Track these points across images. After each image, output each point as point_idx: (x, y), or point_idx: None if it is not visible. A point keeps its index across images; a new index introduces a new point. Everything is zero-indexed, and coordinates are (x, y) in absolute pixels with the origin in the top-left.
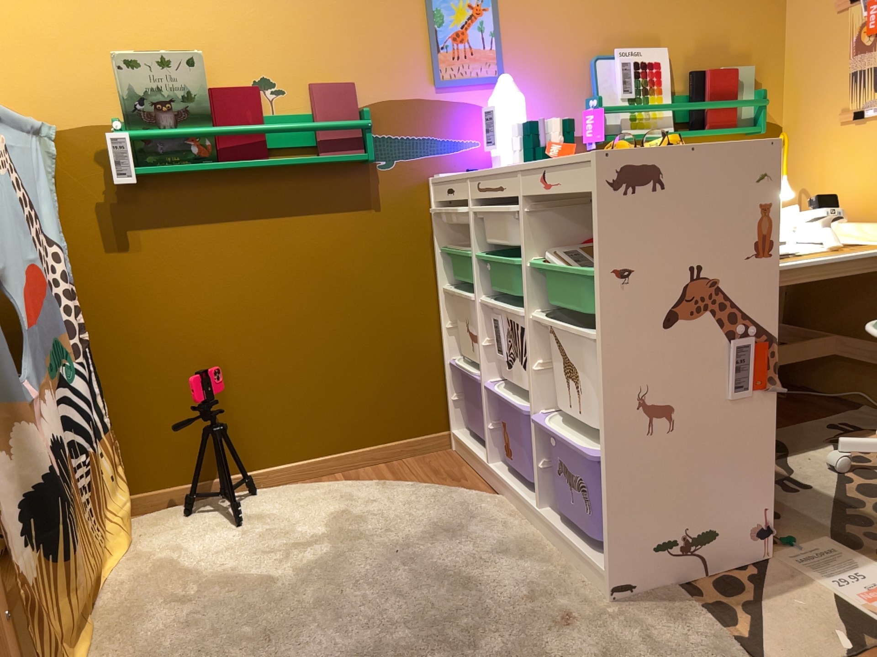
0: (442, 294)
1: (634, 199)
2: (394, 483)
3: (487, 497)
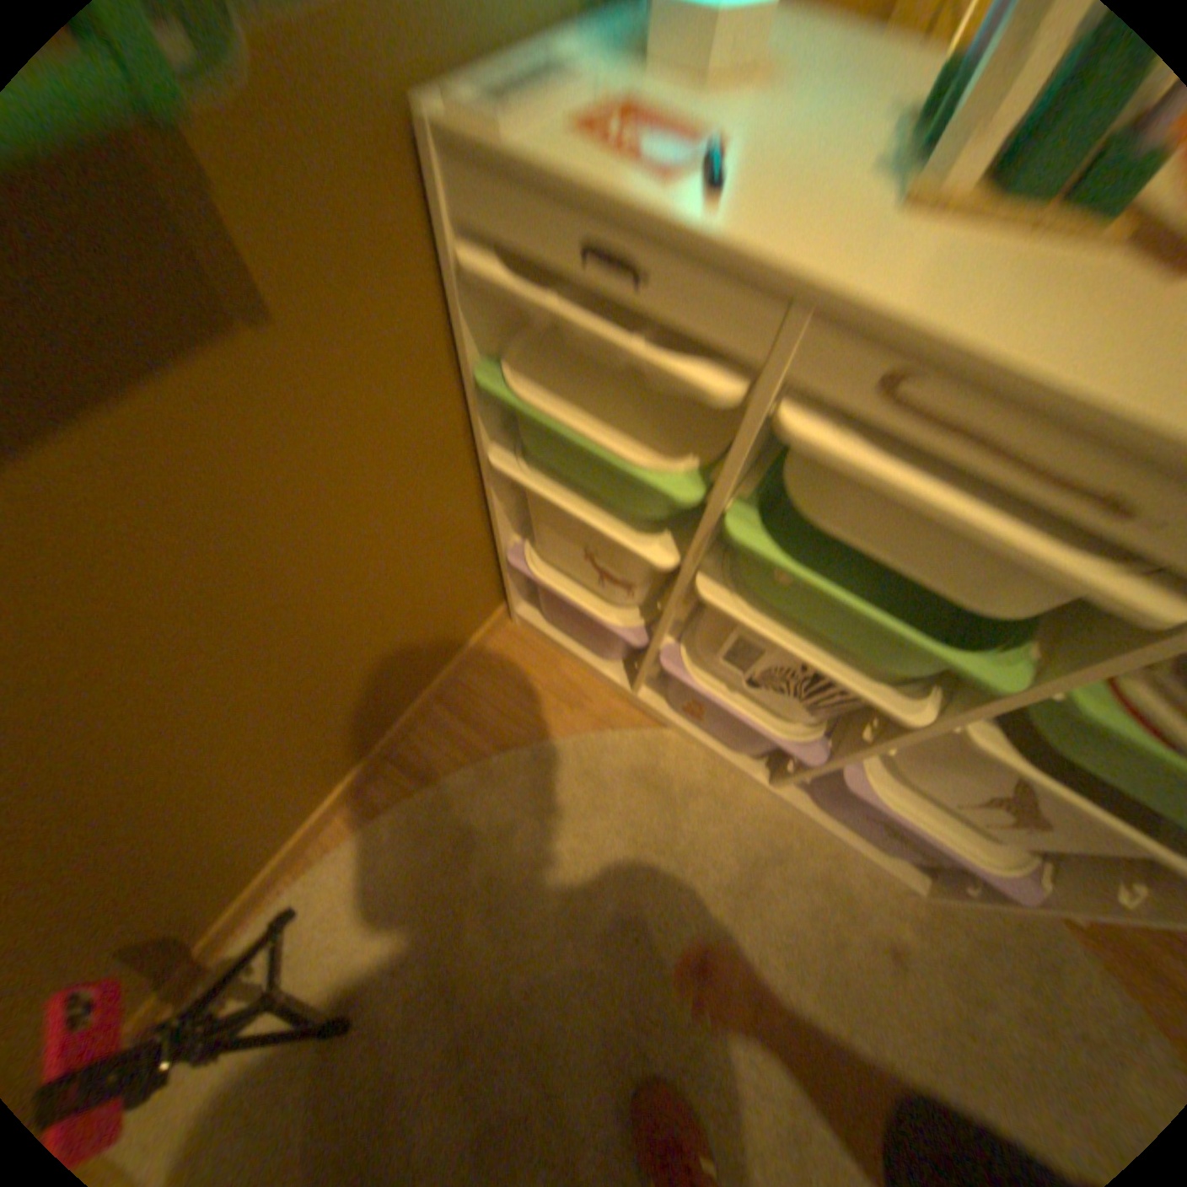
0: (492, 458)
1: None
2: (501, 759)
3: (652, 739)
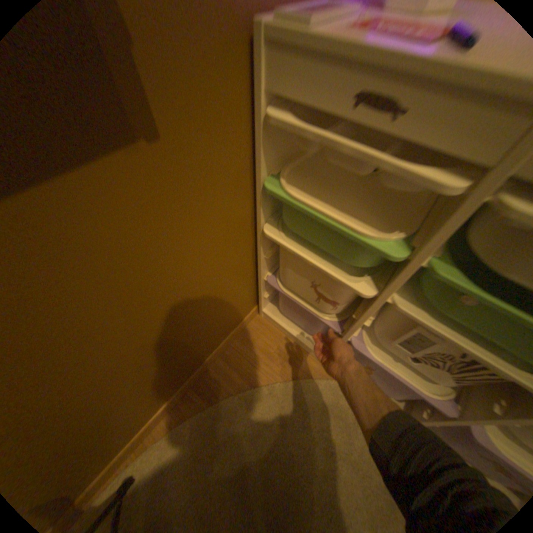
0: (264, 232)
1: None
2: (252, 393)
3: (335, 387)
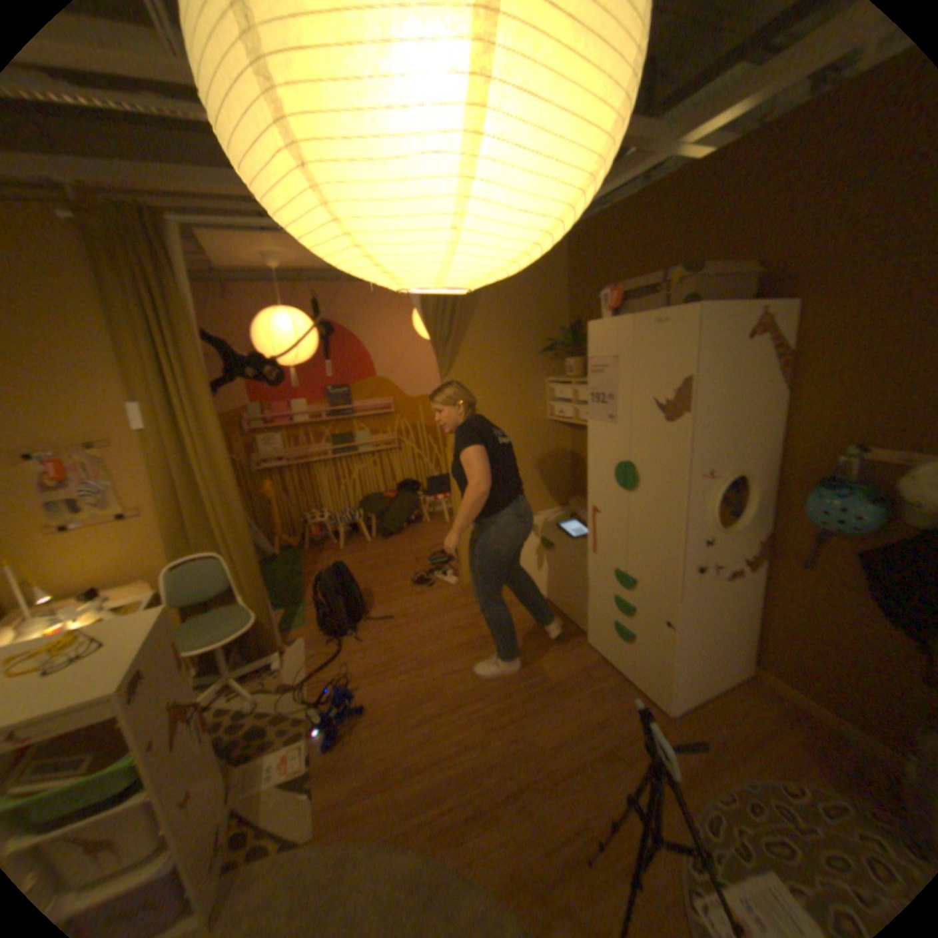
0: None
1: (136, 699)
2: None
3: None
